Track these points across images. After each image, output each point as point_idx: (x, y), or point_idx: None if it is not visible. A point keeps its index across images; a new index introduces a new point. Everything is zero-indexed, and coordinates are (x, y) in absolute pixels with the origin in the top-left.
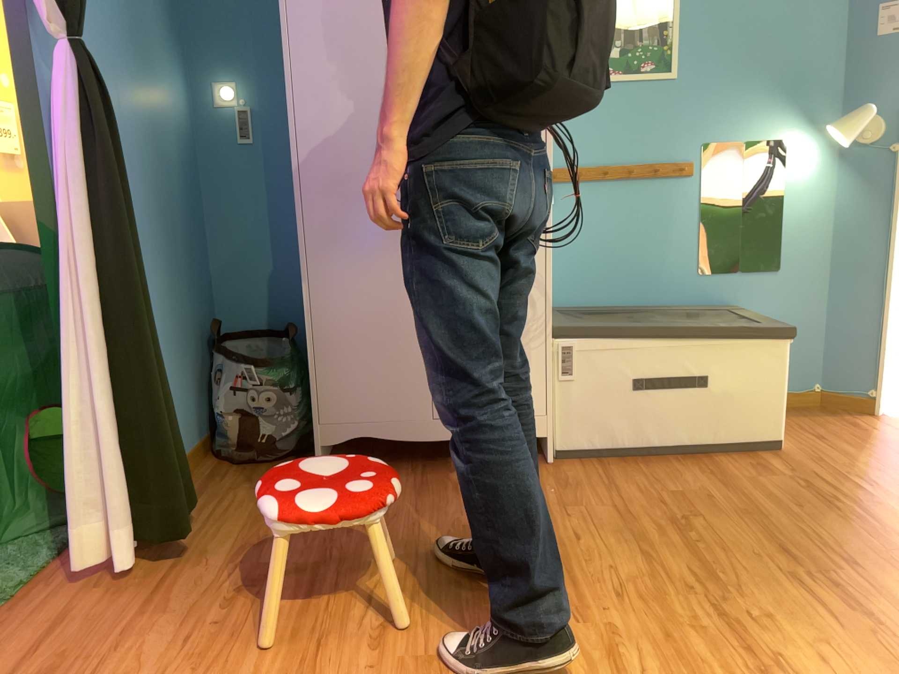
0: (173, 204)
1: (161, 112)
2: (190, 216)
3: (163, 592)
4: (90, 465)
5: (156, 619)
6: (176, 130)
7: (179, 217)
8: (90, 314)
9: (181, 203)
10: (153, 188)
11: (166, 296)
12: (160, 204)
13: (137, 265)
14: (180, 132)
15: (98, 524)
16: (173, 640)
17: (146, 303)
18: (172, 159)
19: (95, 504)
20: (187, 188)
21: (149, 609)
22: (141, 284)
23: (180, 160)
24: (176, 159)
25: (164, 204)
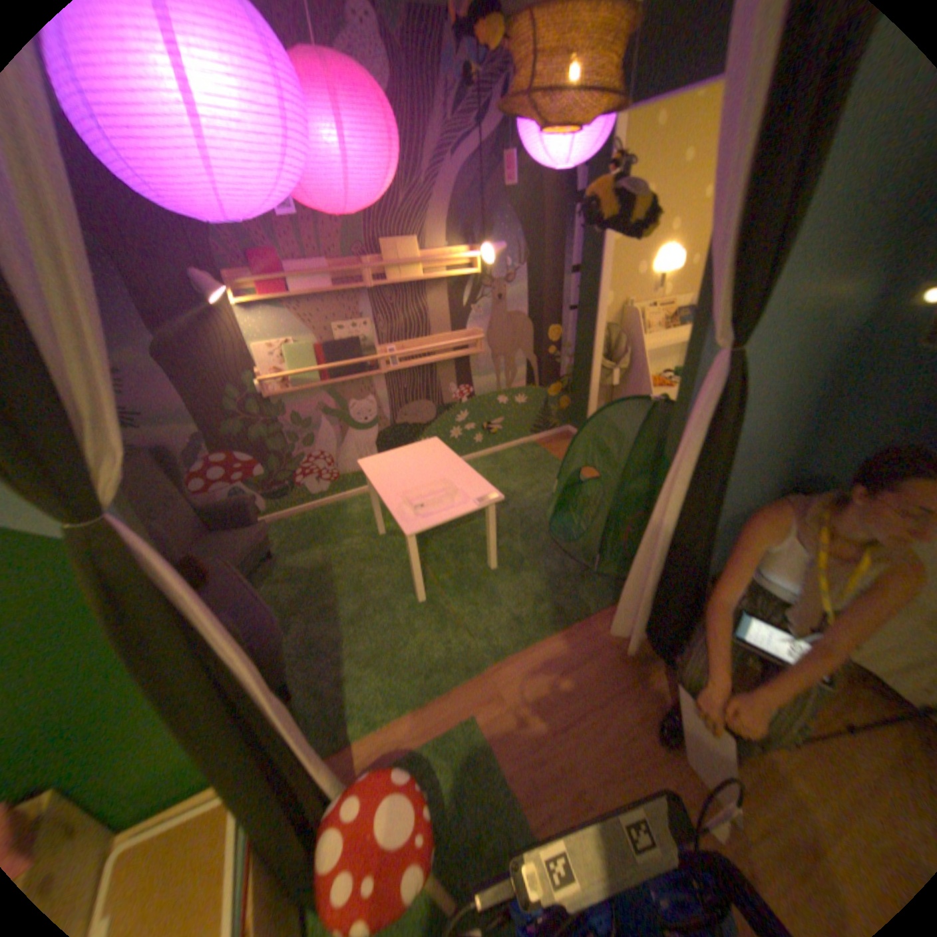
0: (801, 406)
1: (831, 330)
2: (817, 410)
3: (646, 689)
4: (637, 603)
5: (632, 709)
6: (842, 339)
7: (802, 415)
8: (672, 529)
9: (811, 402)
10: (784, 402)
11: (756, 479)
12: (785, 412)
13: (722, 504)
14: (847, 337)
15: (631, 629)
16: (632, 736)
17: (716, 529)
18: (821, 368)
19: (633, 620)
20: (826, 387)
21: (633, 697)
22: (719, 516)
23: (831, 365)
24: (826, 366)
25: (790, 410)
